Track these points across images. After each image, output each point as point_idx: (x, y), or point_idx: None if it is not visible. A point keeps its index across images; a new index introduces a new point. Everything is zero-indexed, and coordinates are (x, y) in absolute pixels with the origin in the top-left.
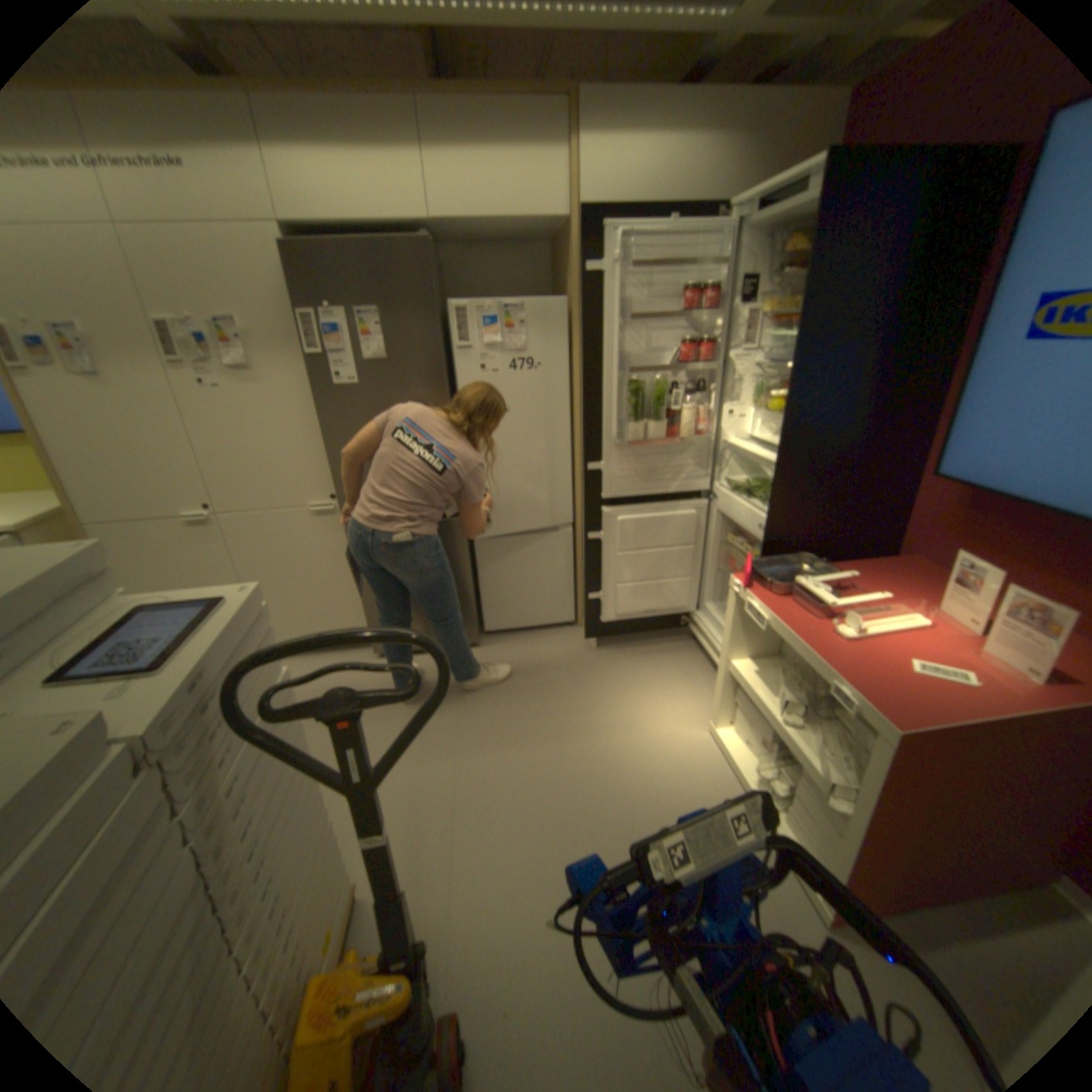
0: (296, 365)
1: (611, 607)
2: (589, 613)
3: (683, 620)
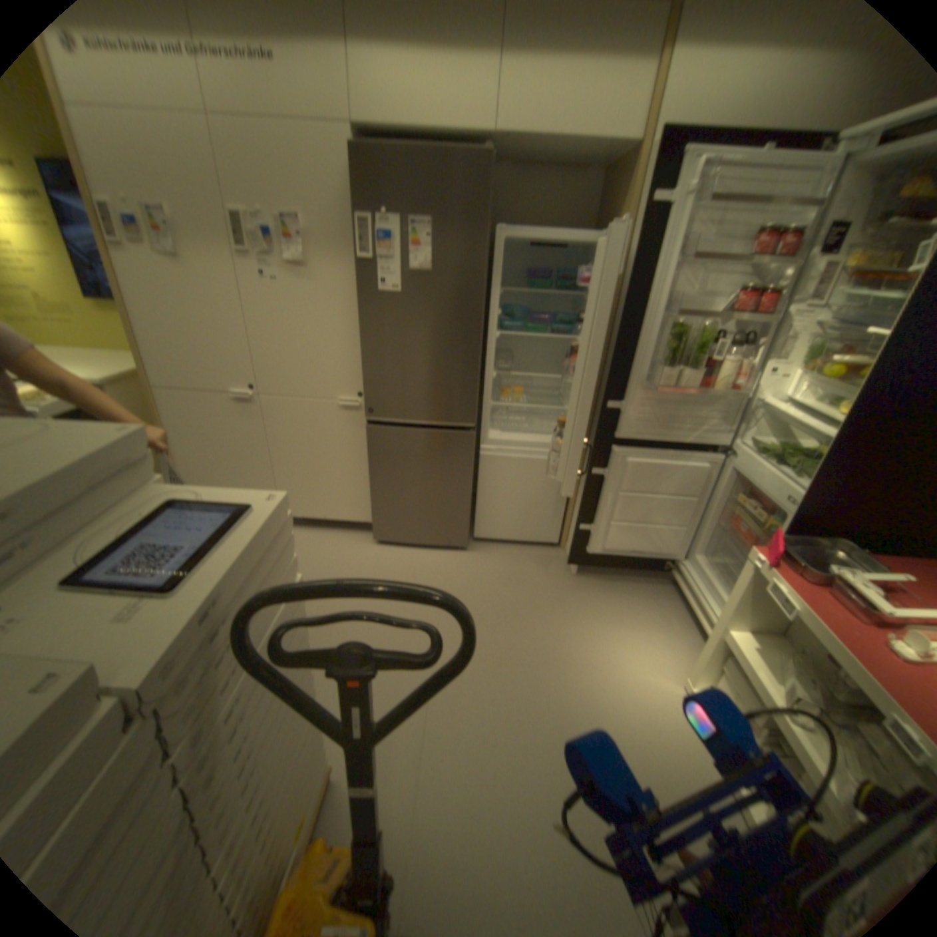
0: (347, 265)
1: (601, 541)
2: (577, 542)
3: (668, 565)
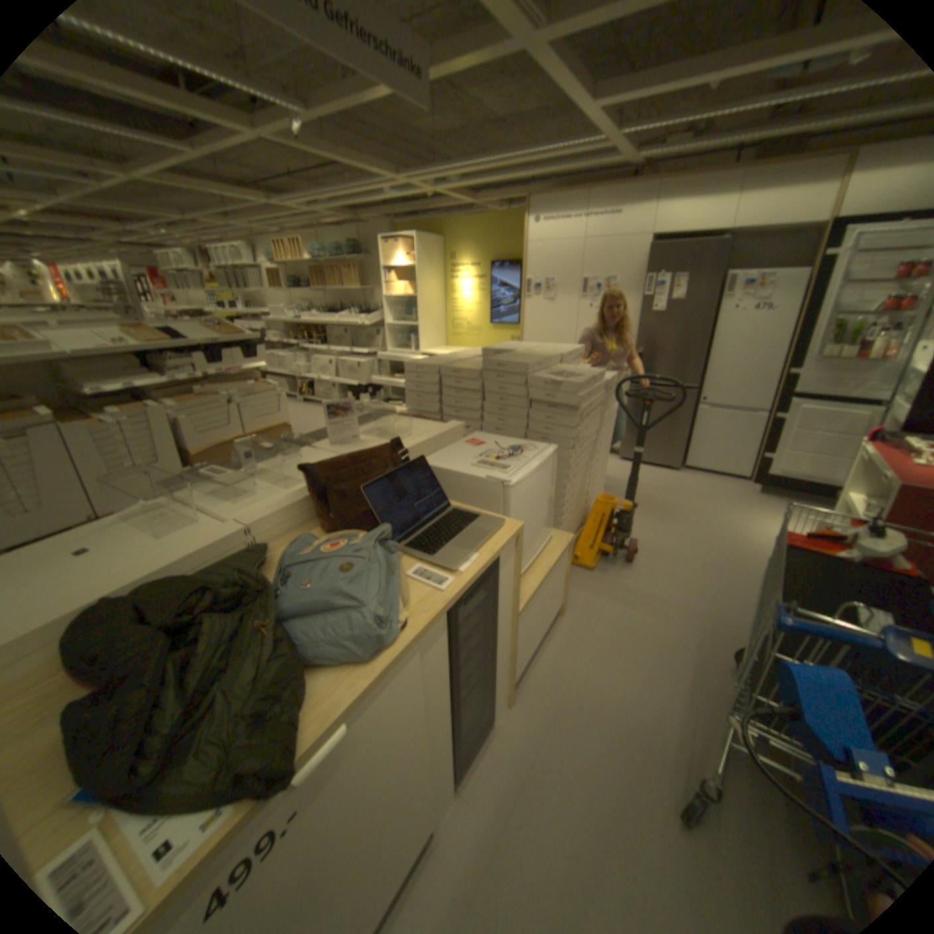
0: (636, 301)
1: (781, 467)
2: (763, 468)
3: (841, 495)
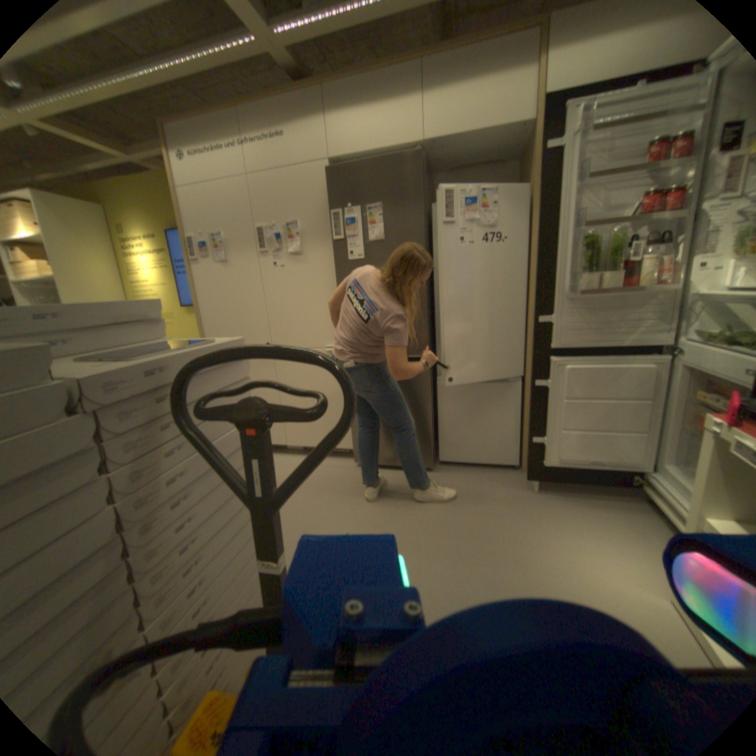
0: (328, 250)
1: (555, 453)
2: (532, 456)
3: (636, 479)
